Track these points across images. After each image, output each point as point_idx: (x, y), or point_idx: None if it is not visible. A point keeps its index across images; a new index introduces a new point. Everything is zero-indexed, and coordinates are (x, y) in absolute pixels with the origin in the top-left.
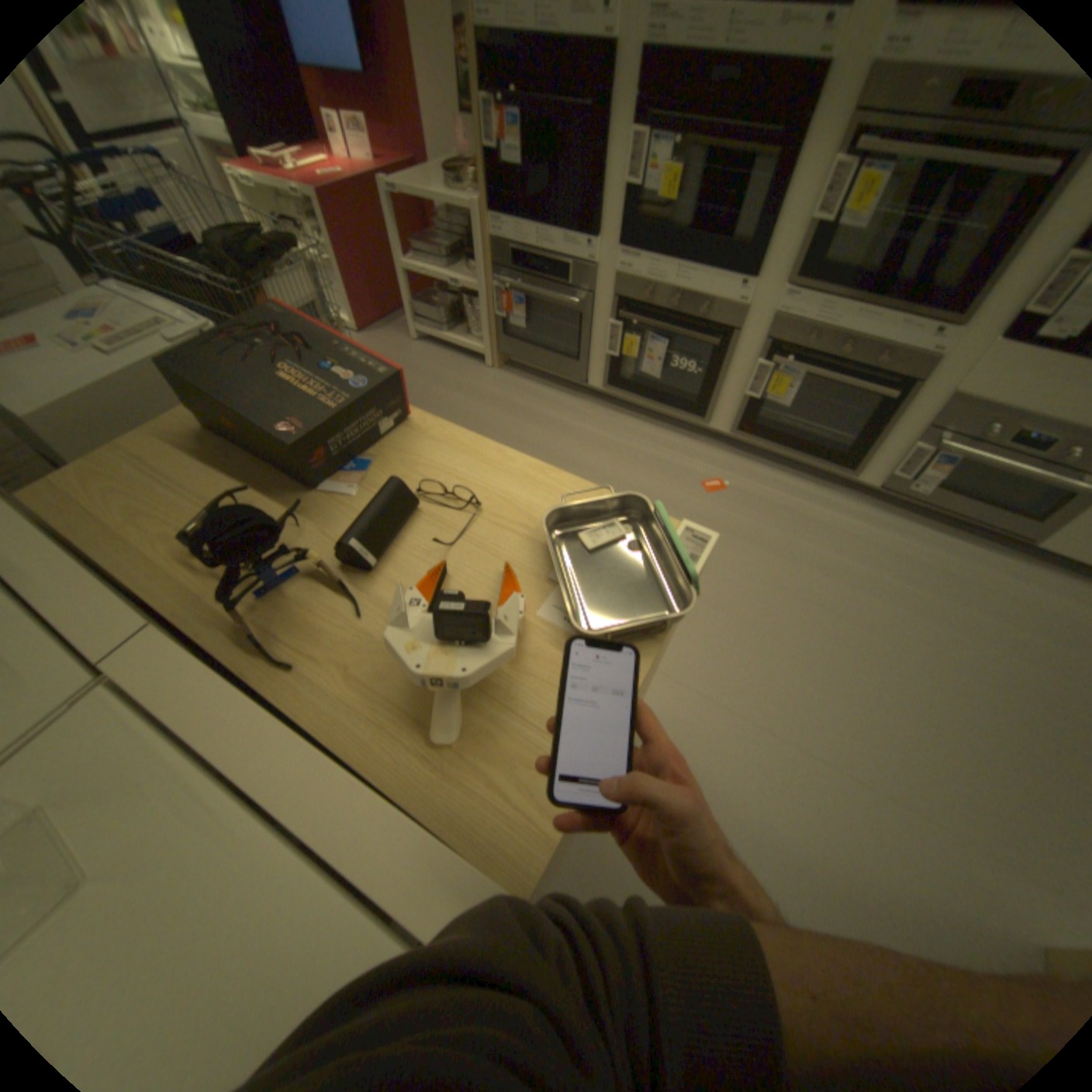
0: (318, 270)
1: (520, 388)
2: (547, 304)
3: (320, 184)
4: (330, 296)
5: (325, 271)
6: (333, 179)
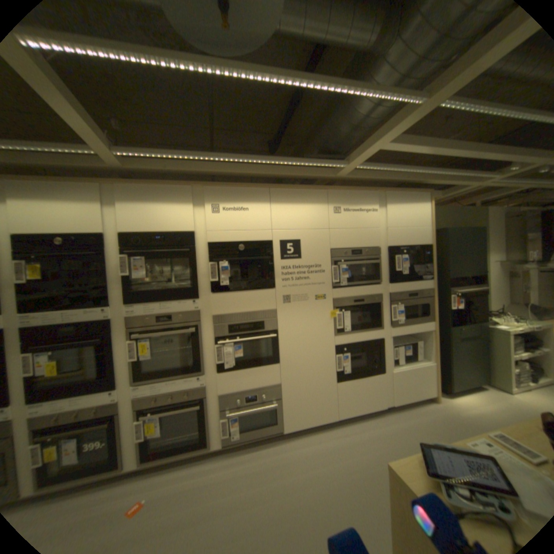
0: None
1: None
2: None
3: None
4: None
5: None
6: None
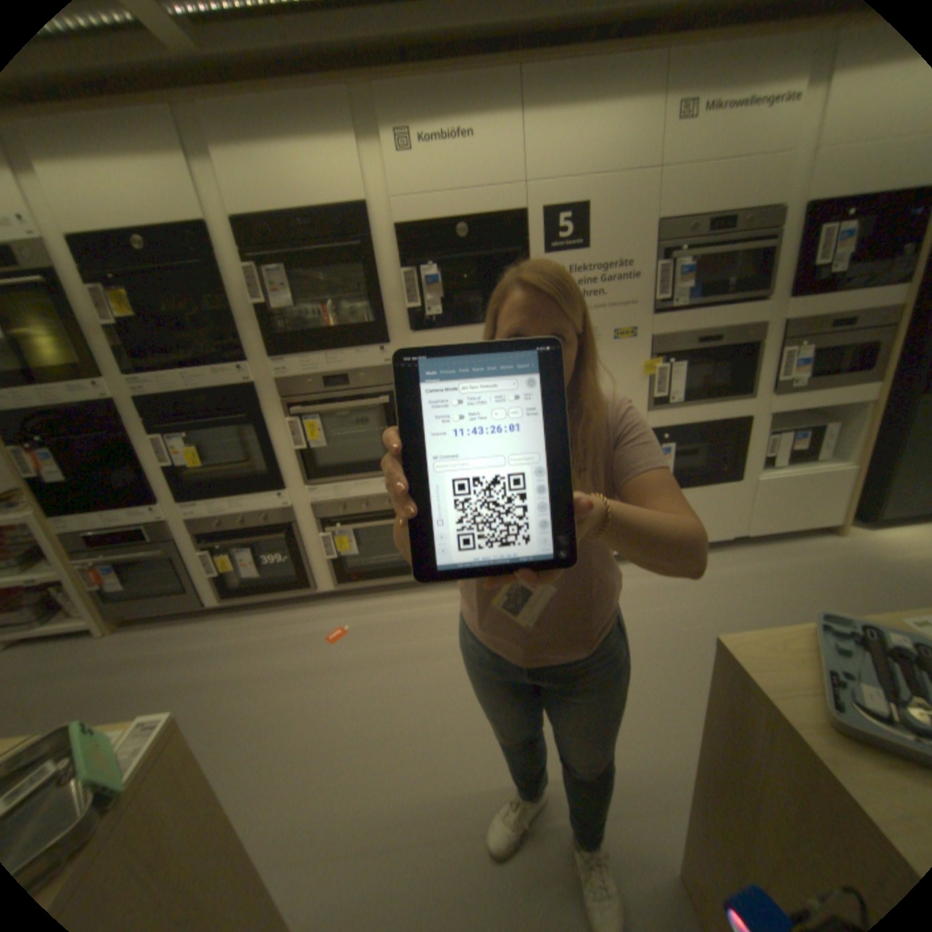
0: None
1: (137, 641)
2: (134, 564)
3: None
4: None
5: None
6: None
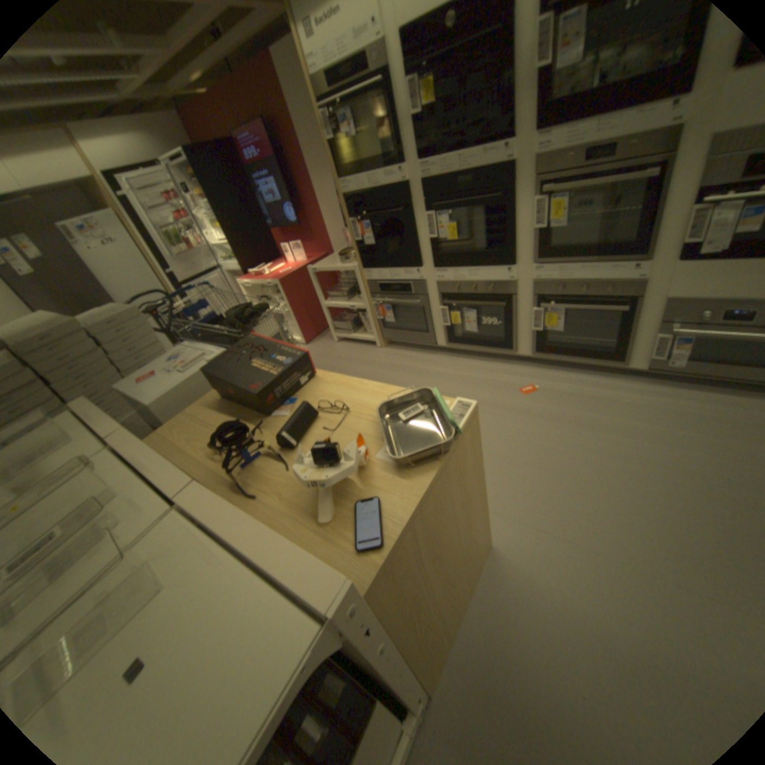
0: (282, 318)
1: (398, 356)
2: (402, 307)
3: (279, 277)
4: (289, 329)
5: (286, 317)
6: (286, 273)
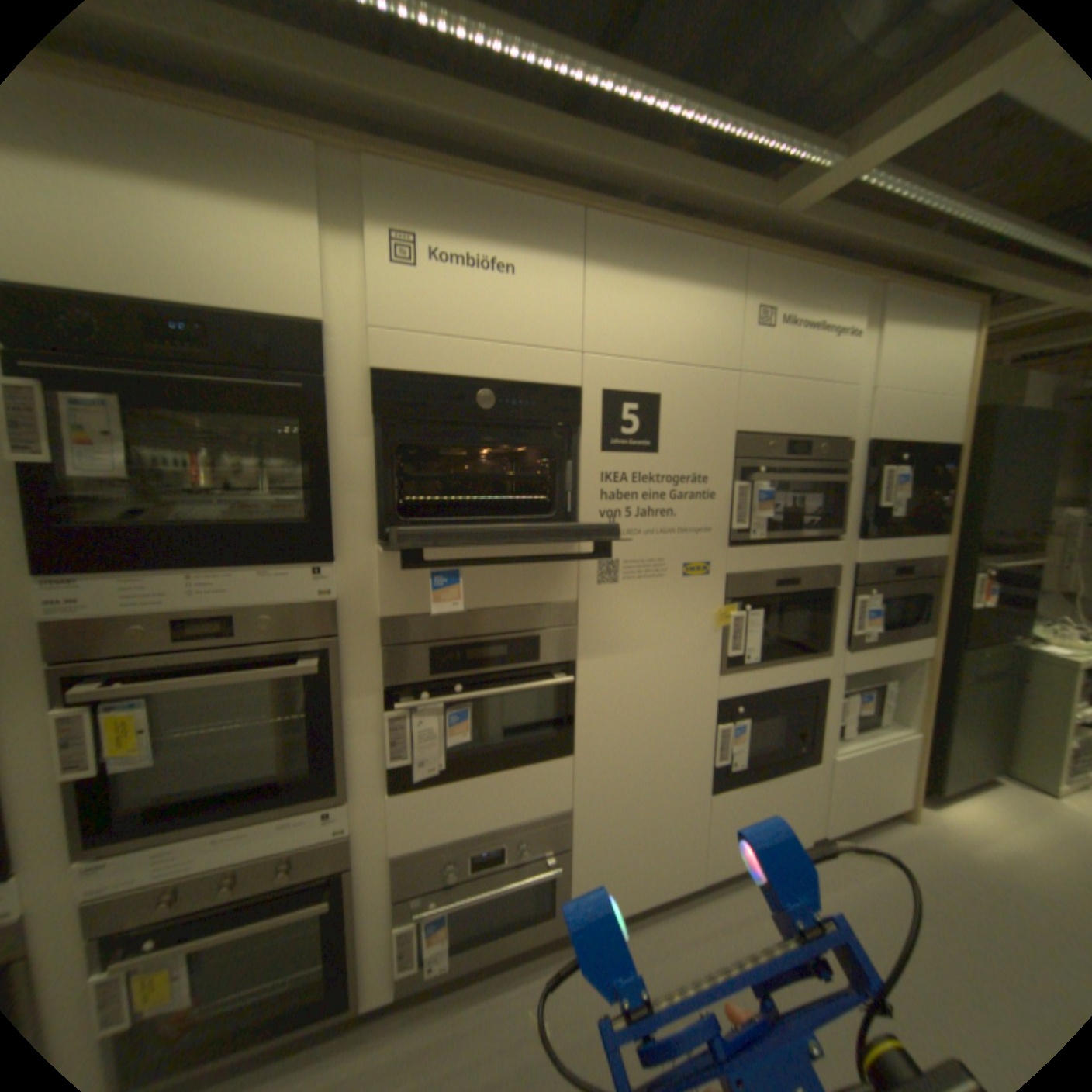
0: None
1: None
2: None
3: None
4: None
5: None
6: None
